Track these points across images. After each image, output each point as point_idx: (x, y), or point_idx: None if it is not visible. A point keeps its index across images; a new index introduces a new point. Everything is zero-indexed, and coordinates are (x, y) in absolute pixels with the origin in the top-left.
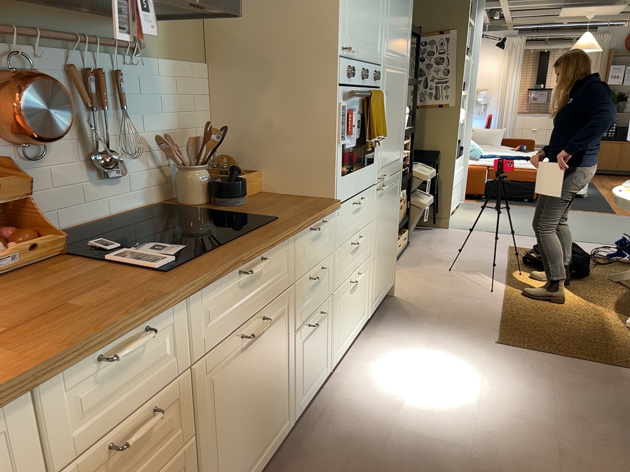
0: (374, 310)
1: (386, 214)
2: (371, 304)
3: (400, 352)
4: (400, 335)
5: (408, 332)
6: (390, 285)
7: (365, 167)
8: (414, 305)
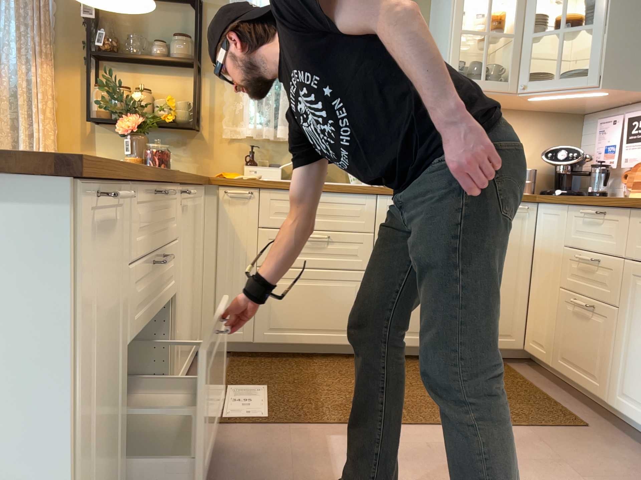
0: None
1: None
2: None
3: None
4: None
5: None
6: None
7: None
8: None
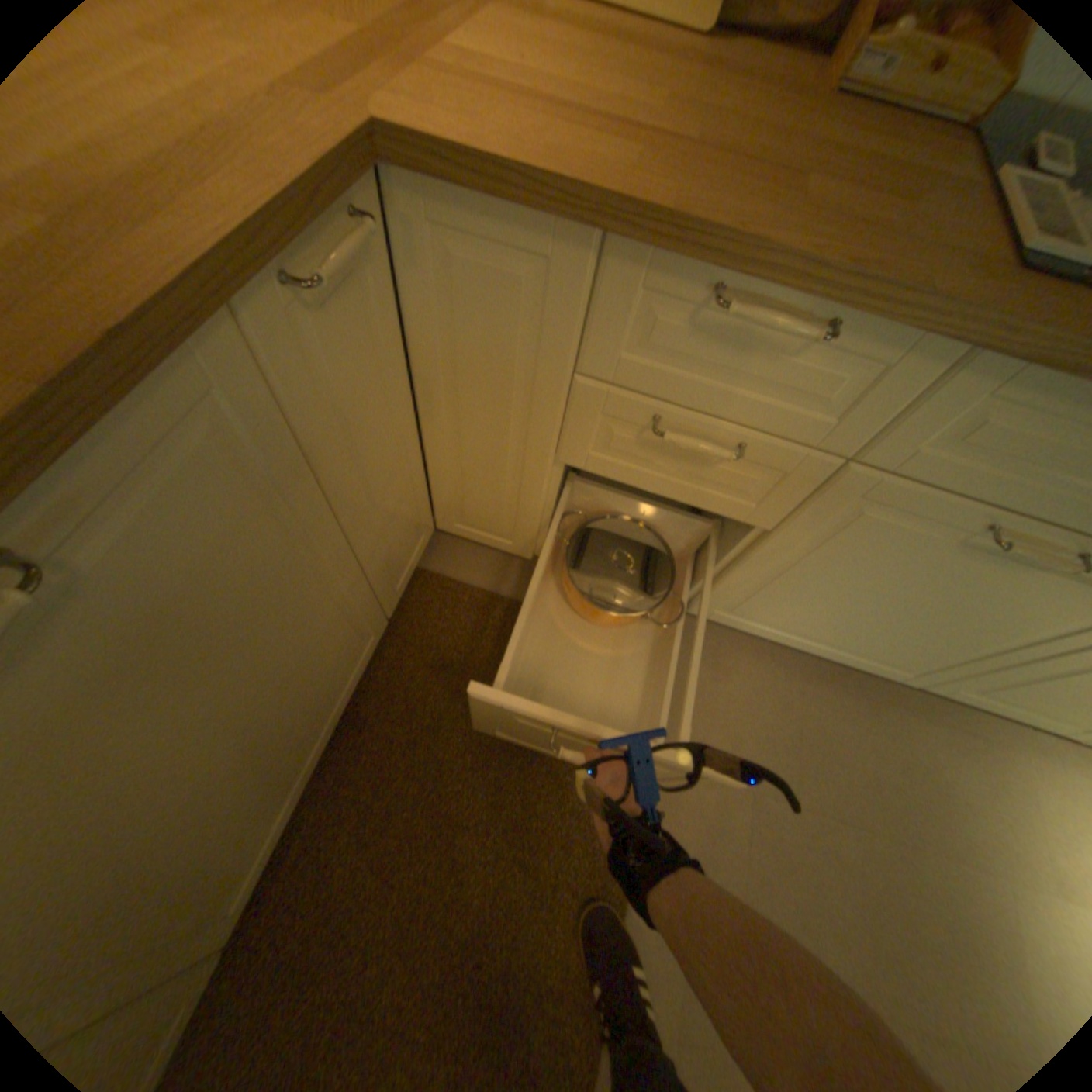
0: None
1: None
2: None
3: None
4: None
5: None
6: None
7: None
8: None
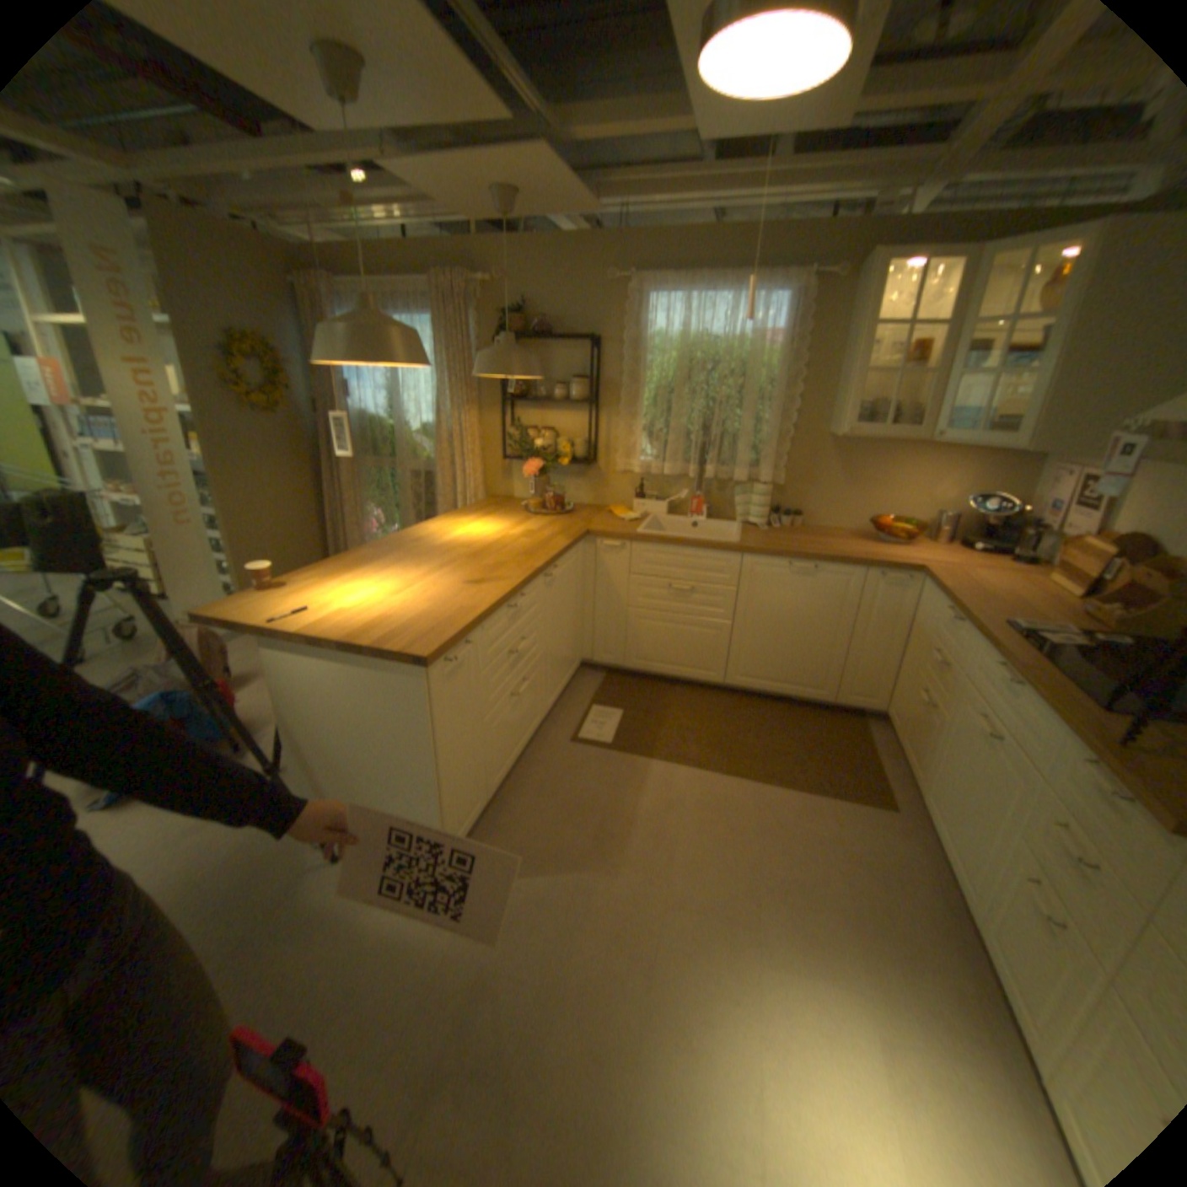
0: None
1: None
2: None
3: None
4: None
5: None
6: None
7: None
8: None
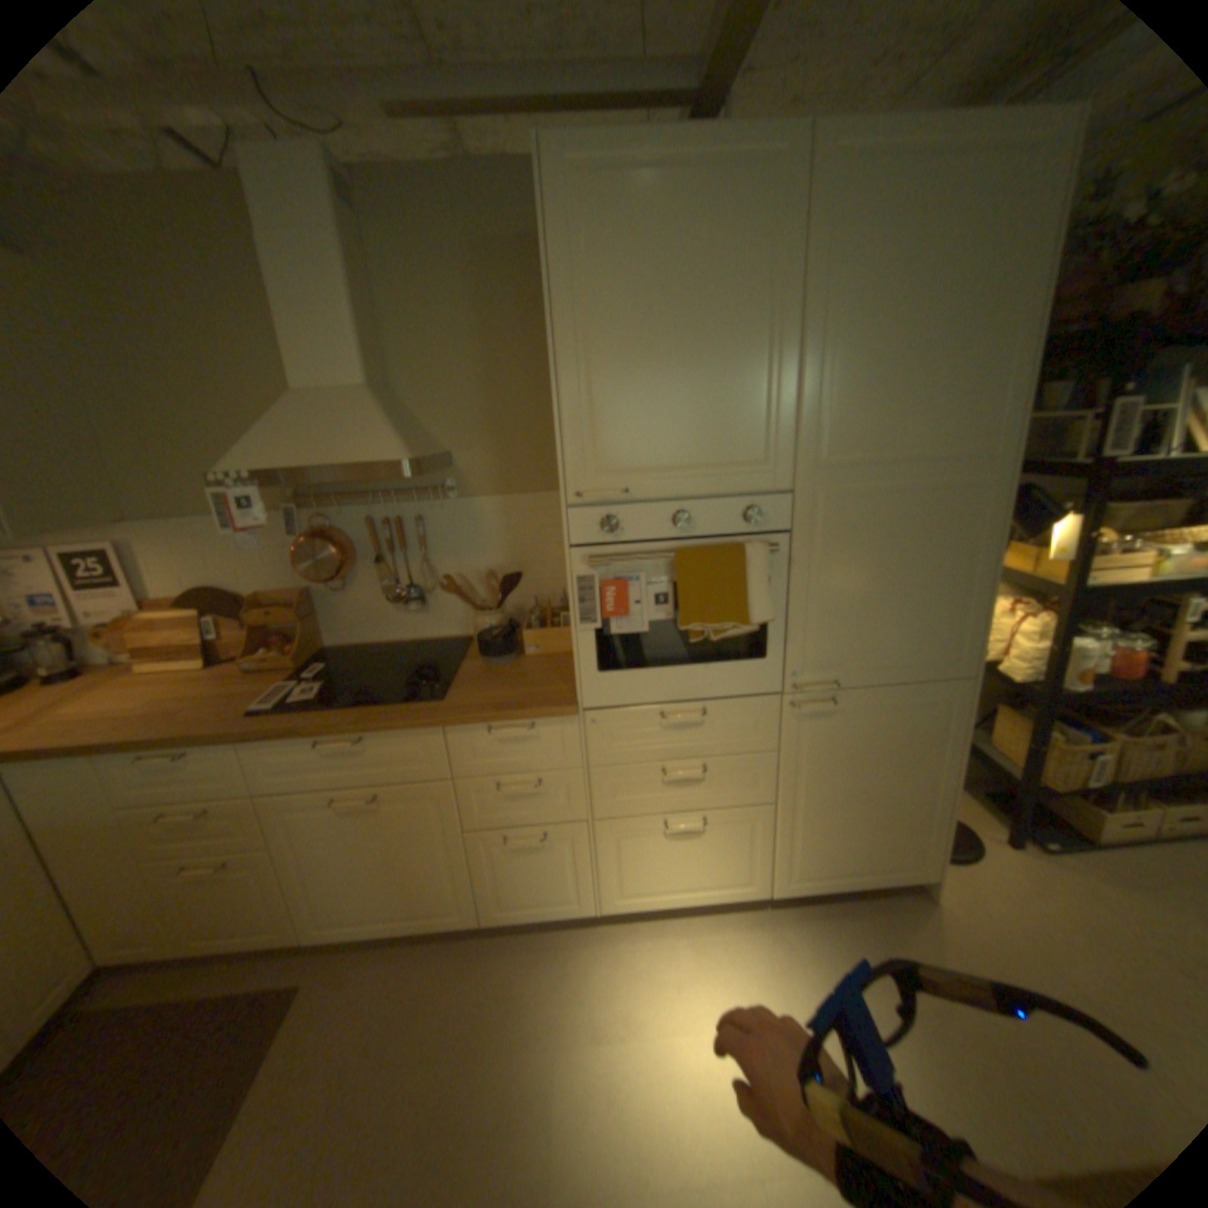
0: (806, 896)
1: (856, 751)
2: (783, 881)
3: (754, 988)
4: (809, 967)
5: (832, 977)
6: (909, 880)
7: (716, 664)
8: (947, 951)
